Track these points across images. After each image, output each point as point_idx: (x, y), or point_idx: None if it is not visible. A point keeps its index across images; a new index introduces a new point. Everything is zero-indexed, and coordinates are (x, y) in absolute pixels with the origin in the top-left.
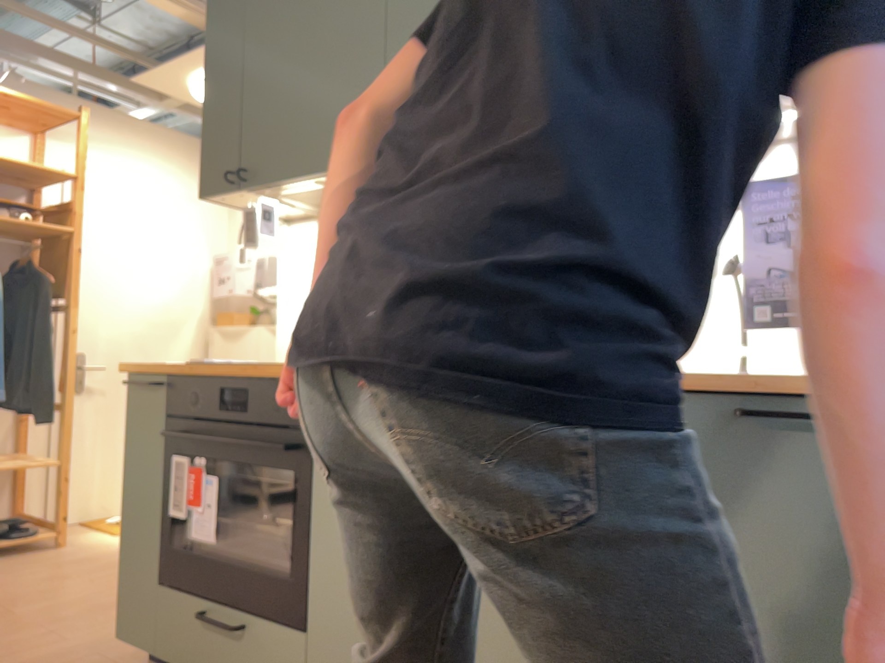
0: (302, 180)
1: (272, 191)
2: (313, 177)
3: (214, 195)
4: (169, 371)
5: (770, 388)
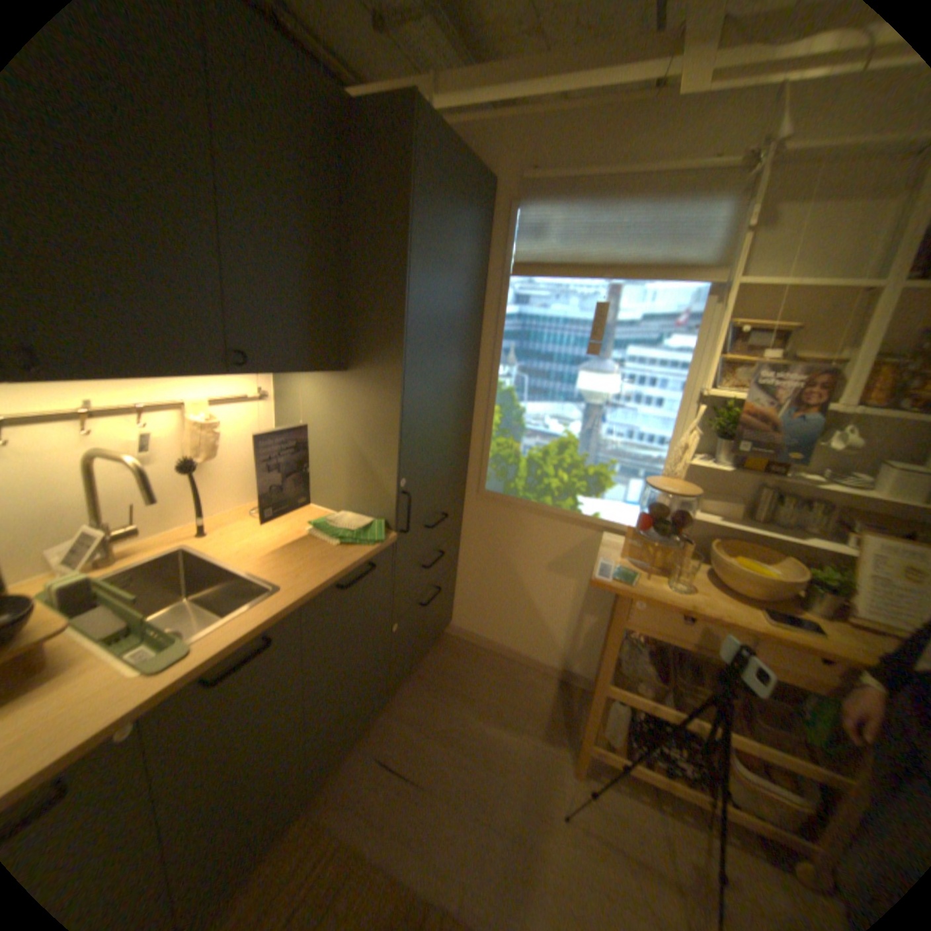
0: None
1: None
2: None
3: None
4: None
5: (348, 570)
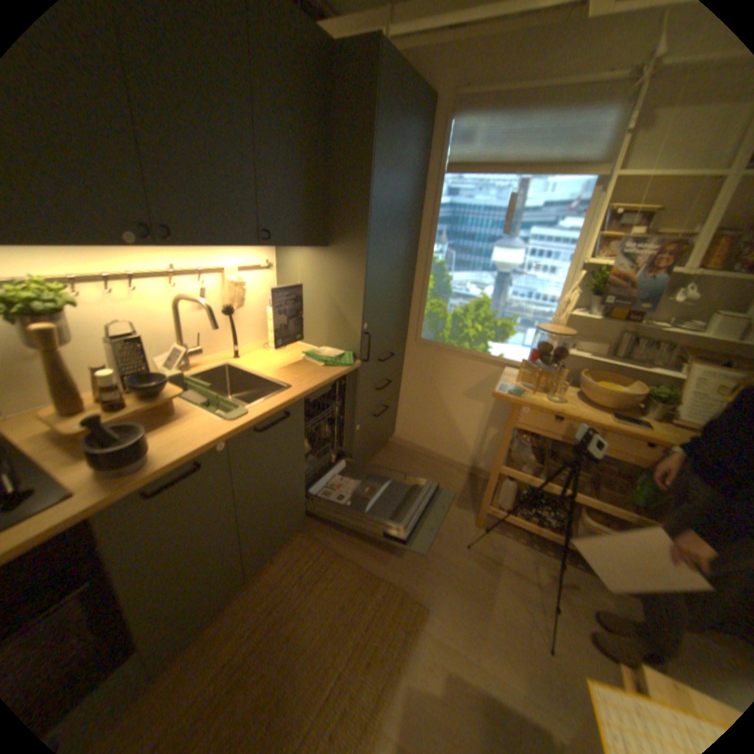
0: None
1: None
2: None
3: None
4: None
5: (331, 380)
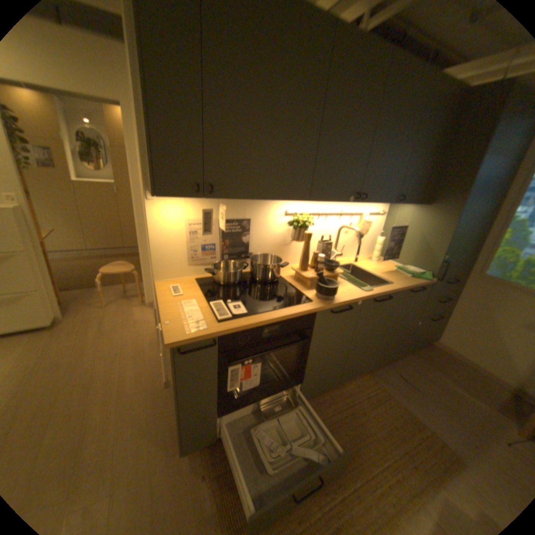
0: (254, 199)
1: (220, 198)
2: (263, 199)
3: (169, 195)
4: (218, 332)
5: (417, 286)
